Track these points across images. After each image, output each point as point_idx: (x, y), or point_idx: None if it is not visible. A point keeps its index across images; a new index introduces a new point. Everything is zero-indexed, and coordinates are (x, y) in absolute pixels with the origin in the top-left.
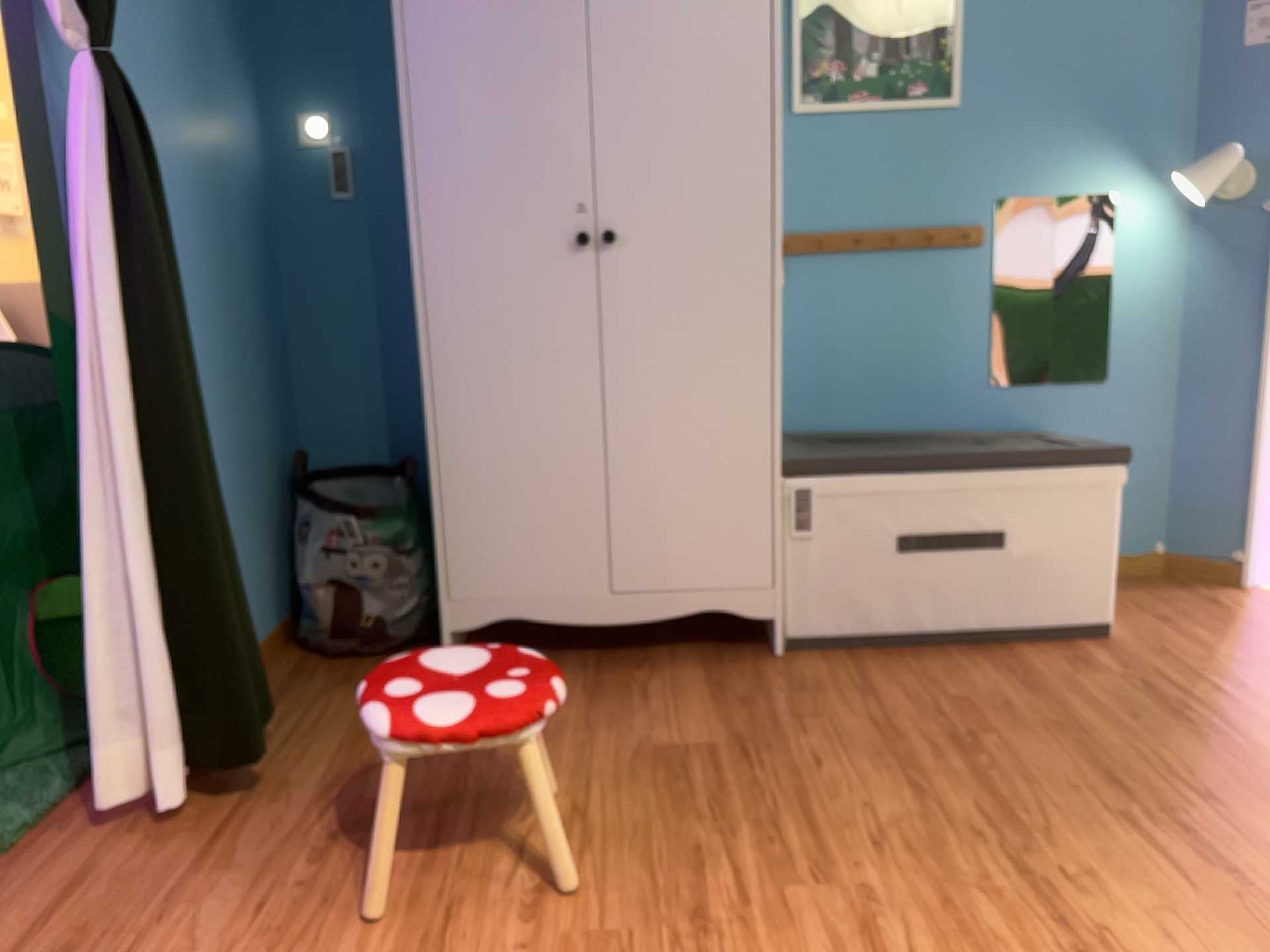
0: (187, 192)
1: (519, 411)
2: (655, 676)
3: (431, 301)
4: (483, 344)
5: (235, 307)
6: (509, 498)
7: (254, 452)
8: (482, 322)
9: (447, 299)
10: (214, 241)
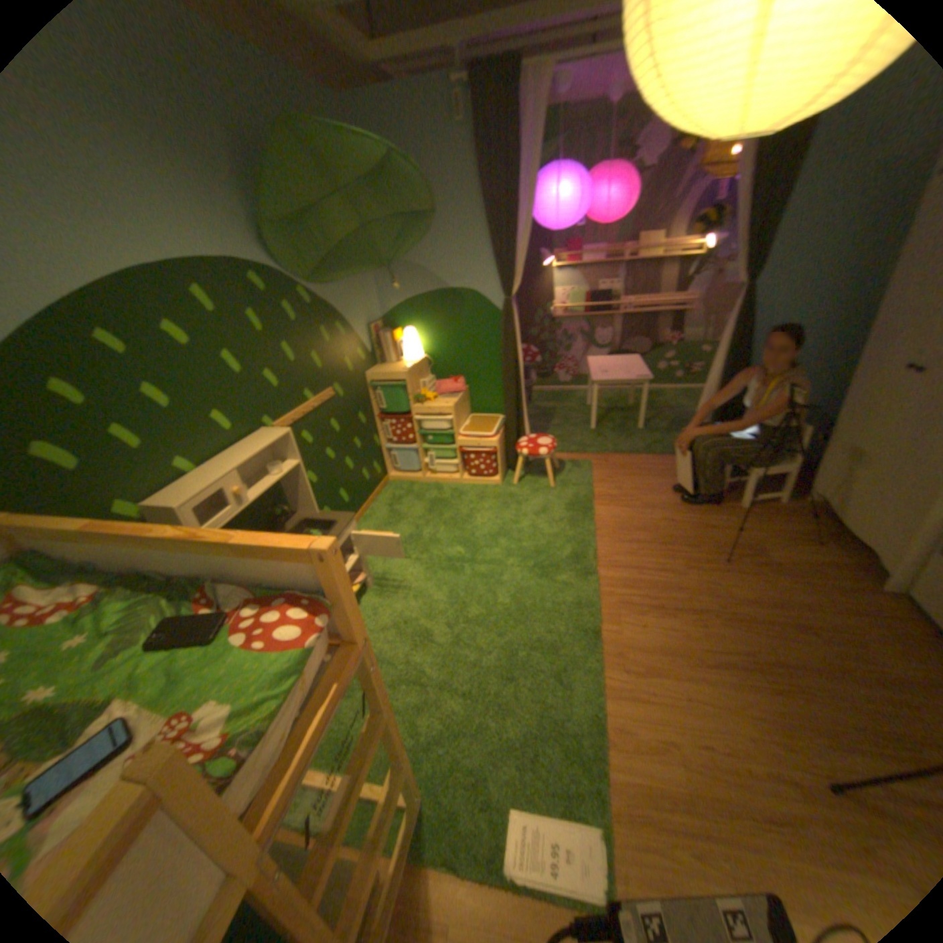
0: (826, 308)
1: (861, 429)
2: (833, 552)
3: (859, 372)
4: (864, 397)
5: (846, 348)
6: (843, 459)
7: (828, 401)
8: (867, 388)
9: (863, 374)
10: (841, 324)
